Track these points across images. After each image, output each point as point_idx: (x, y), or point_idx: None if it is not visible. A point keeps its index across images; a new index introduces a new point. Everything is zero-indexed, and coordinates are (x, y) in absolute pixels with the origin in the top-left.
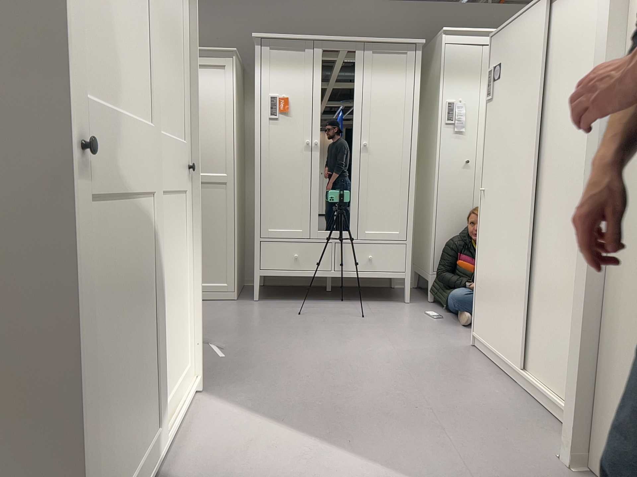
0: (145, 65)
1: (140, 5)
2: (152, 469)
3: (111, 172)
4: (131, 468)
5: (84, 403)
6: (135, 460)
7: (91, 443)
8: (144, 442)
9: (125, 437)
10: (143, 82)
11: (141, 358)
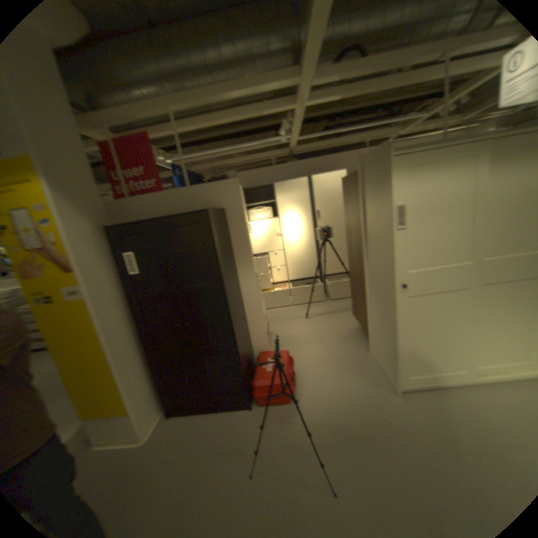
0: (472, 239)
1: (469, 218)
2: (459, 380)
3: (430, 286)
4: (440, 371)
5: (406, 343)
6: (444, 370)
7: (410, 353)
8: (454, 369)
9: (436, 361)
10: (468, 246)
11: (454, 342)
